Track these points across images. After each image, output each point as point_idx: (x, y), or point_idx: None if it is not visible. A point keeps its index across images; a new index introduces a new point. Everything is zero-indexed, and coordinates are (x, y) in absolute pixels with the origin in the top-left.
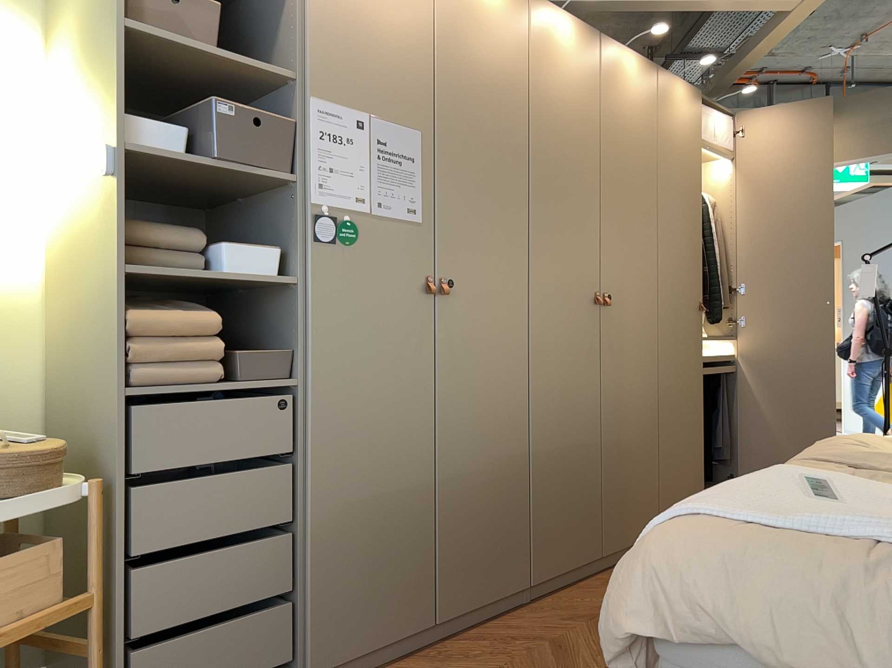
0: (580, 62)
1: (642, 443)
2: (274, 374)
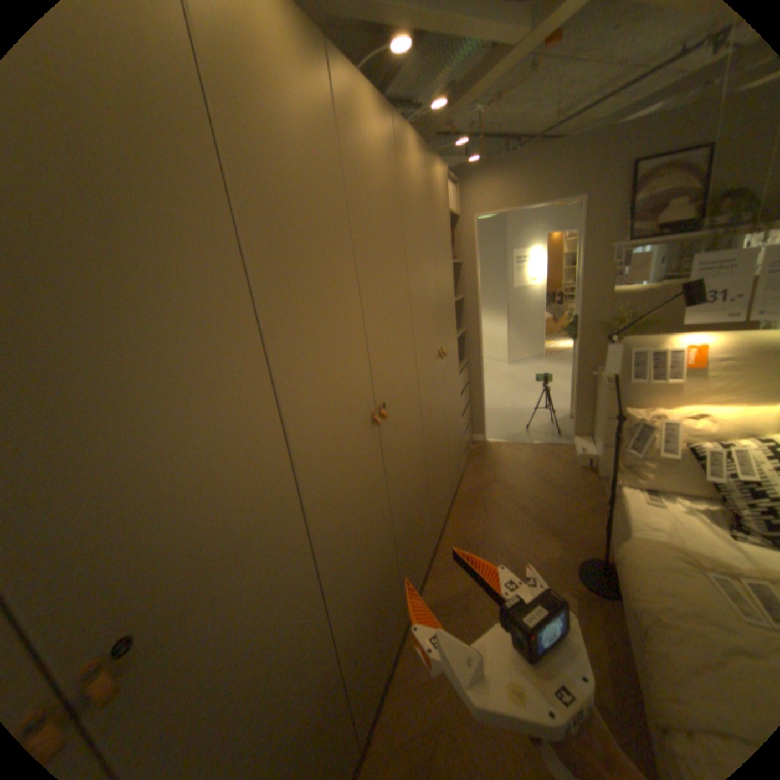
0: (298, 91)
1: (418, 506)
2: None
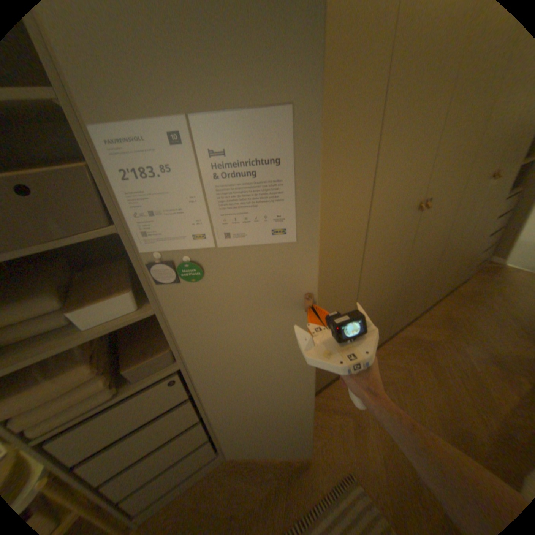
0: None
1: (424, 279)
2: (160, 367)
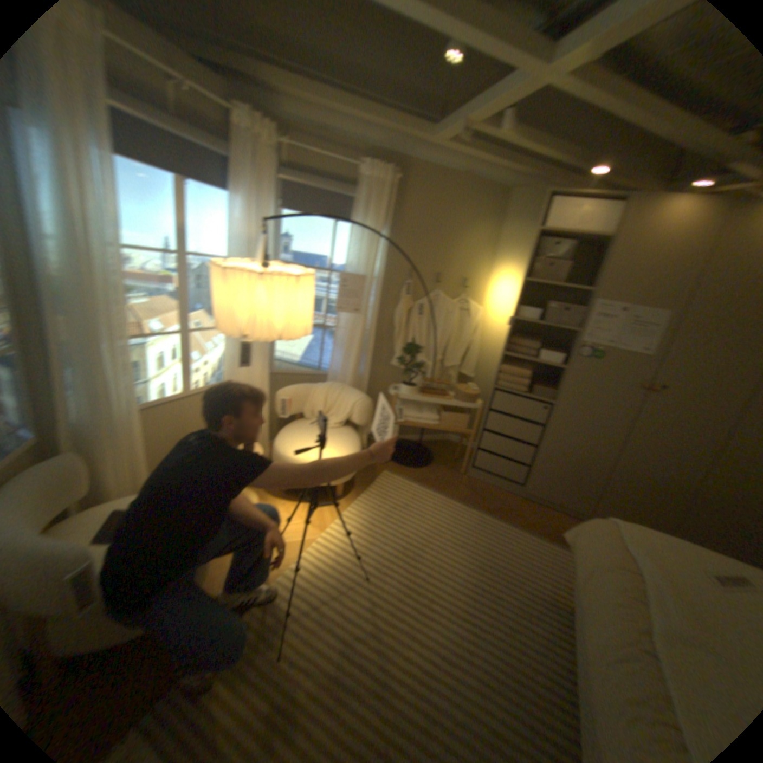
0: None
1: None
2: (548, 397)
